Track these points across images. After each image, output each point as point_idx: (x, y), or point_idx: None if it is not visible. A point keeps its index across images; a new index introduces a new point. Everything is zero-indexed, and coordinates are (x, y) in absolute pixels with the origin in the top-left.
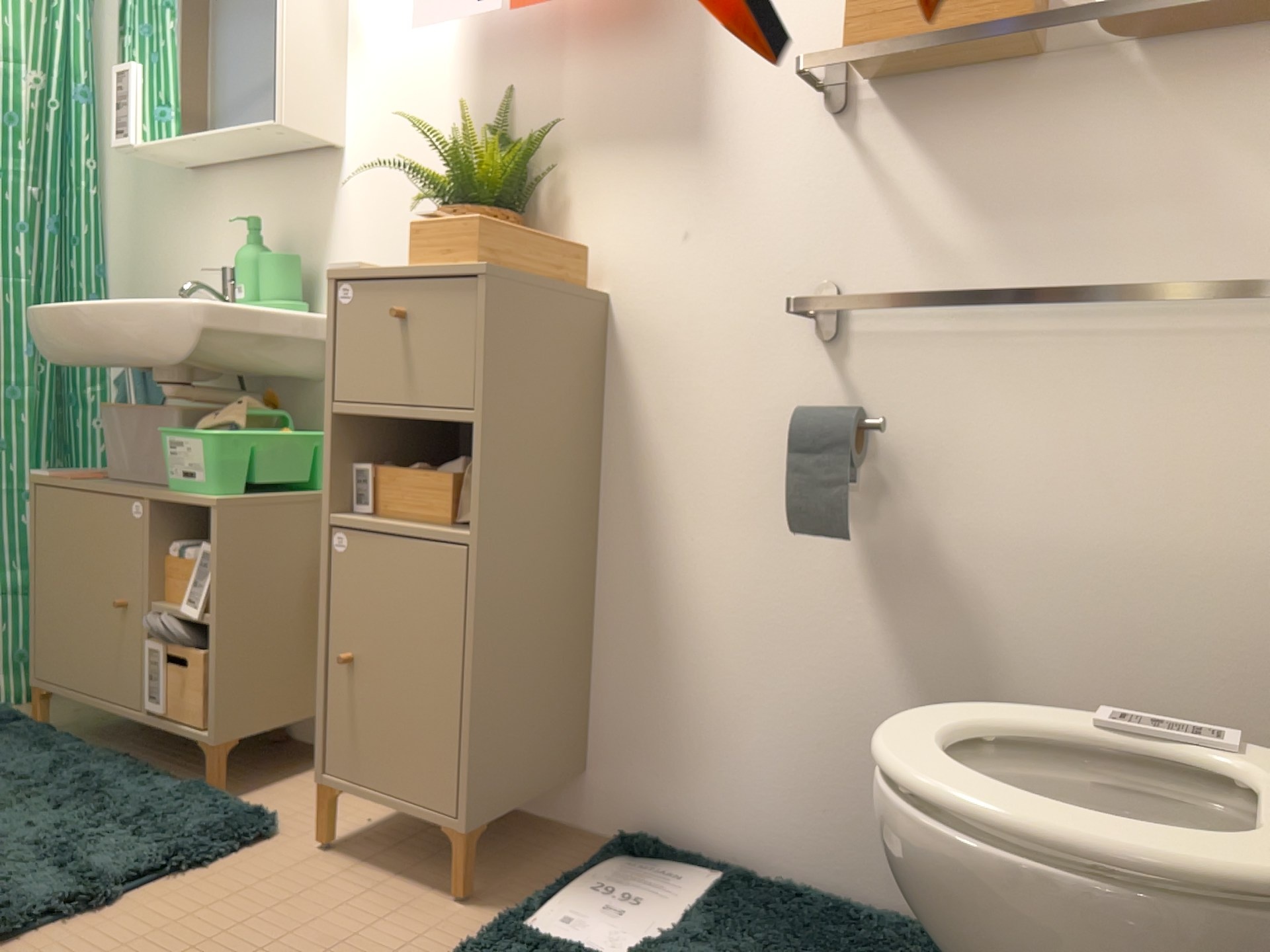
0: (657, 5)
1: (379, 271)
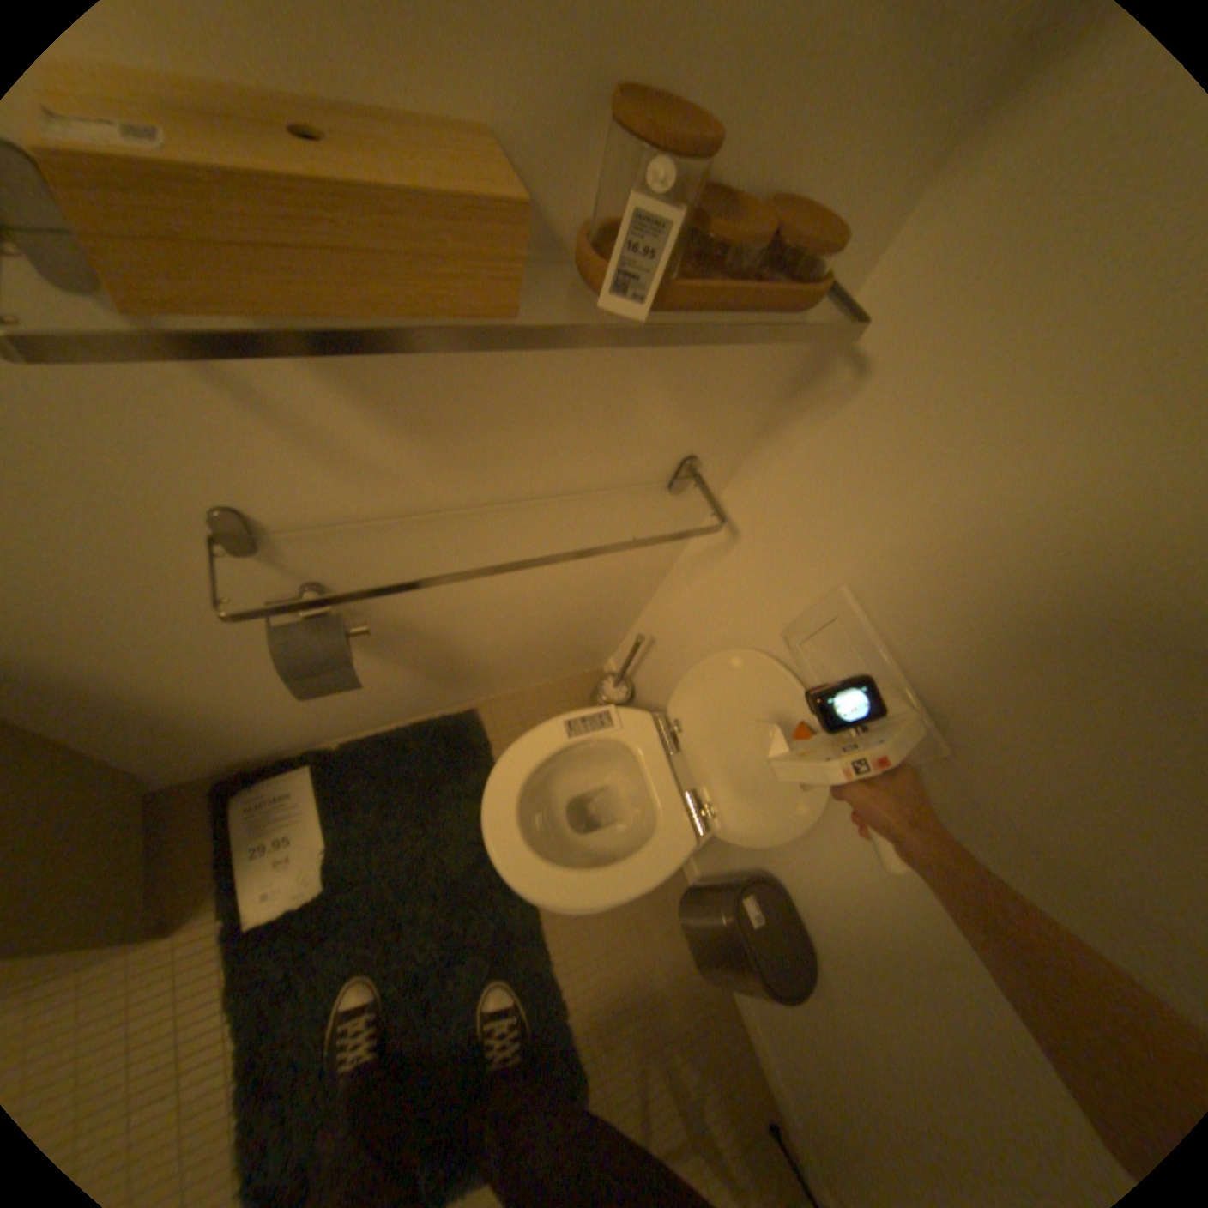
0: None
1: None
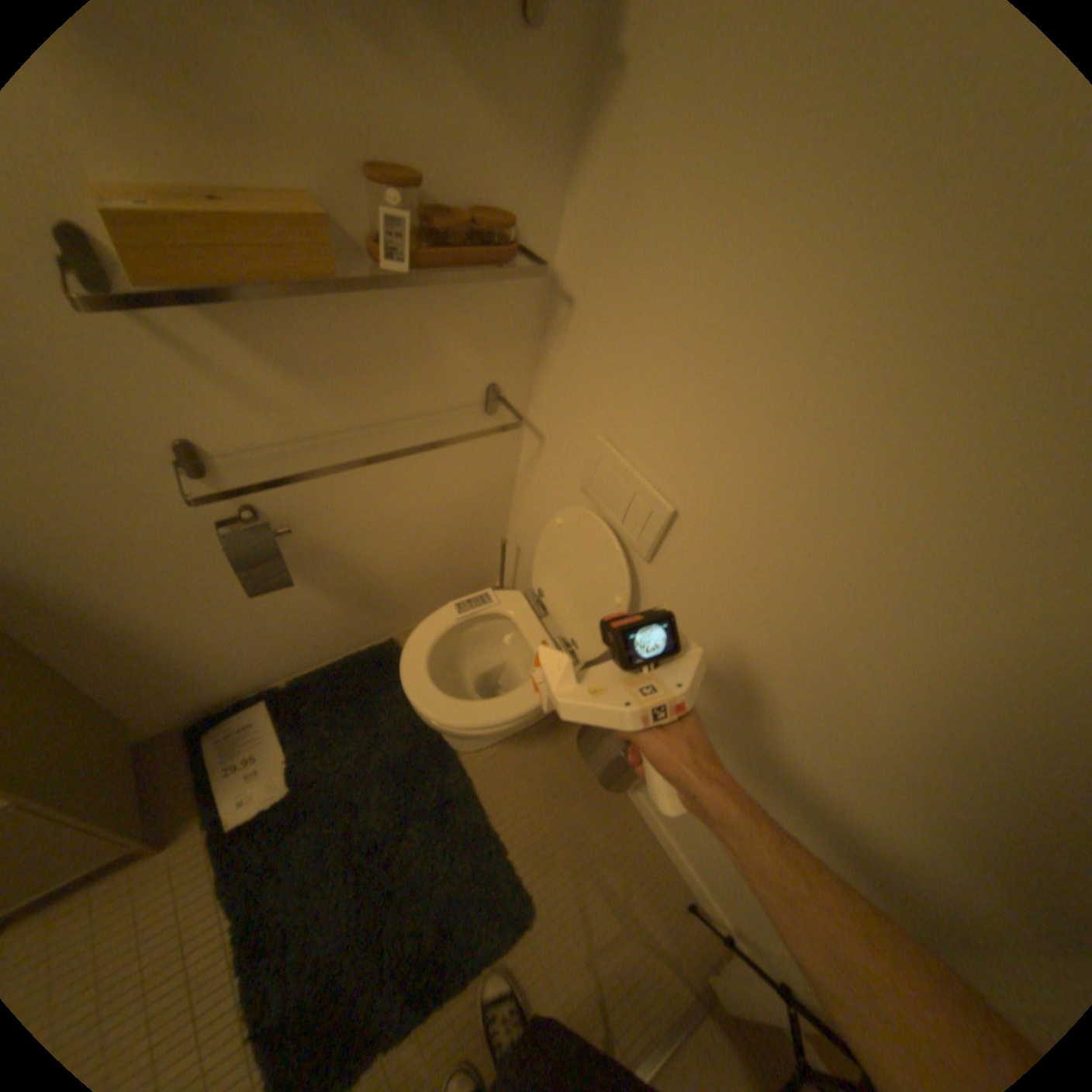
0: None
1: None
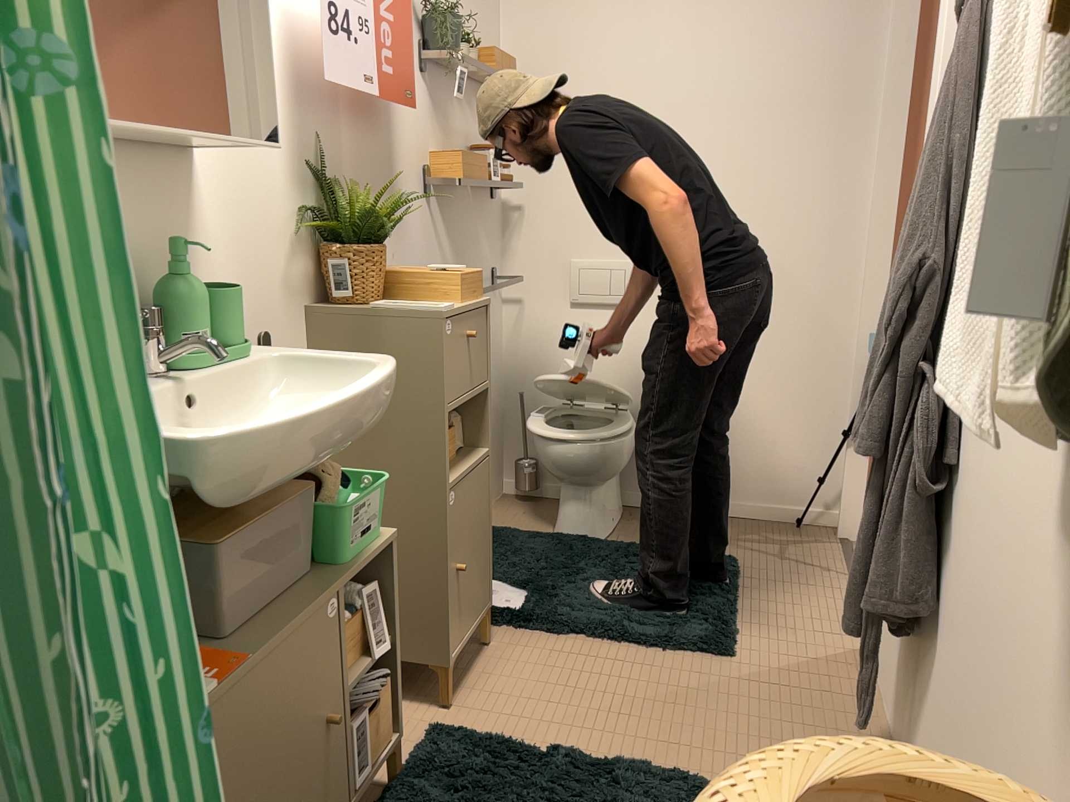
0: (379, 113)
1: (463, 309)
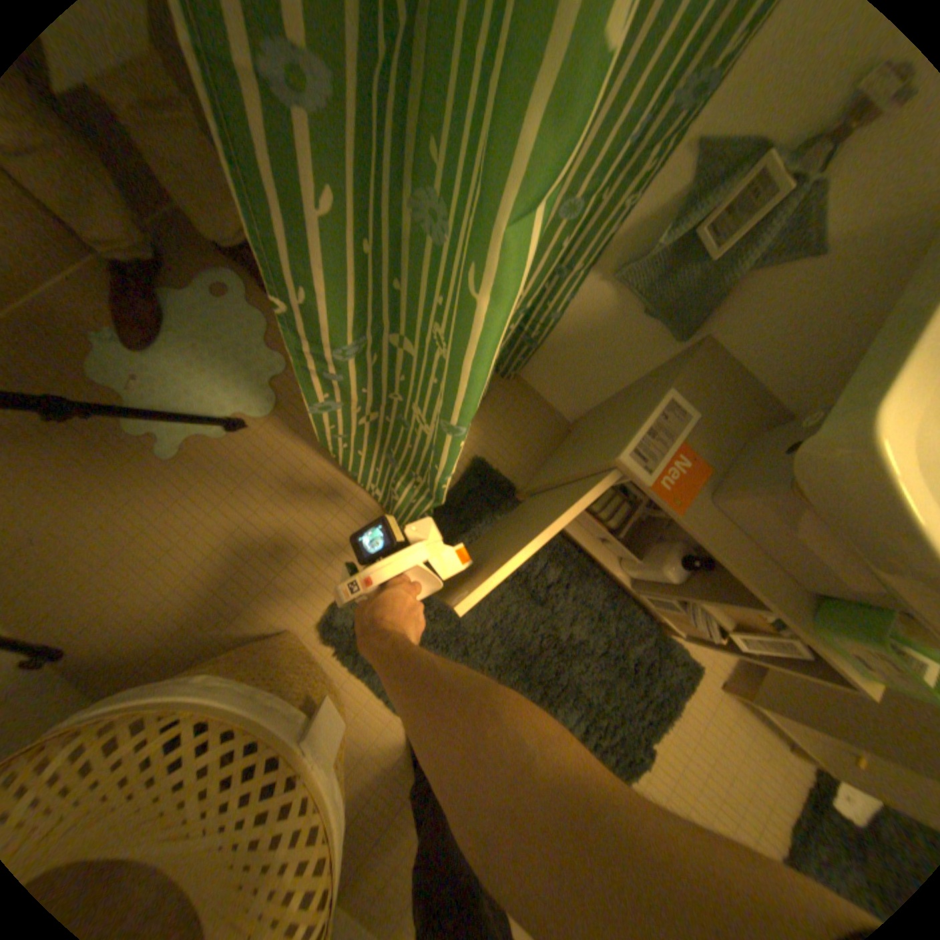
0: None
1: None
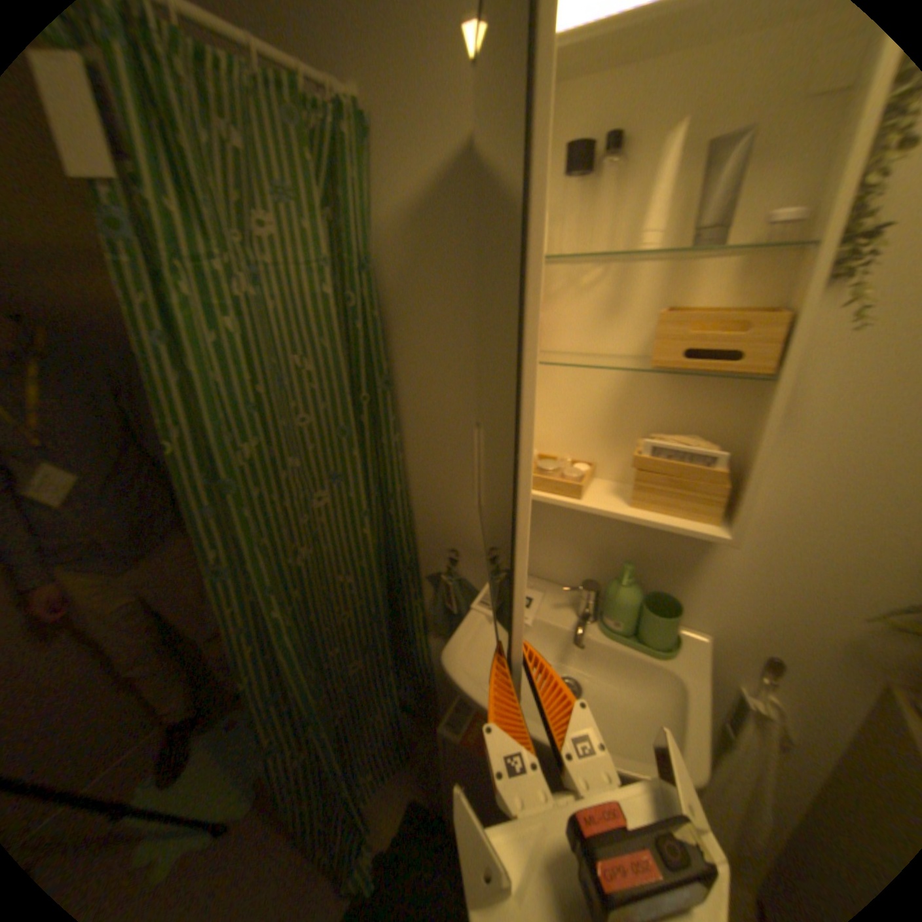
0: None
1: None
